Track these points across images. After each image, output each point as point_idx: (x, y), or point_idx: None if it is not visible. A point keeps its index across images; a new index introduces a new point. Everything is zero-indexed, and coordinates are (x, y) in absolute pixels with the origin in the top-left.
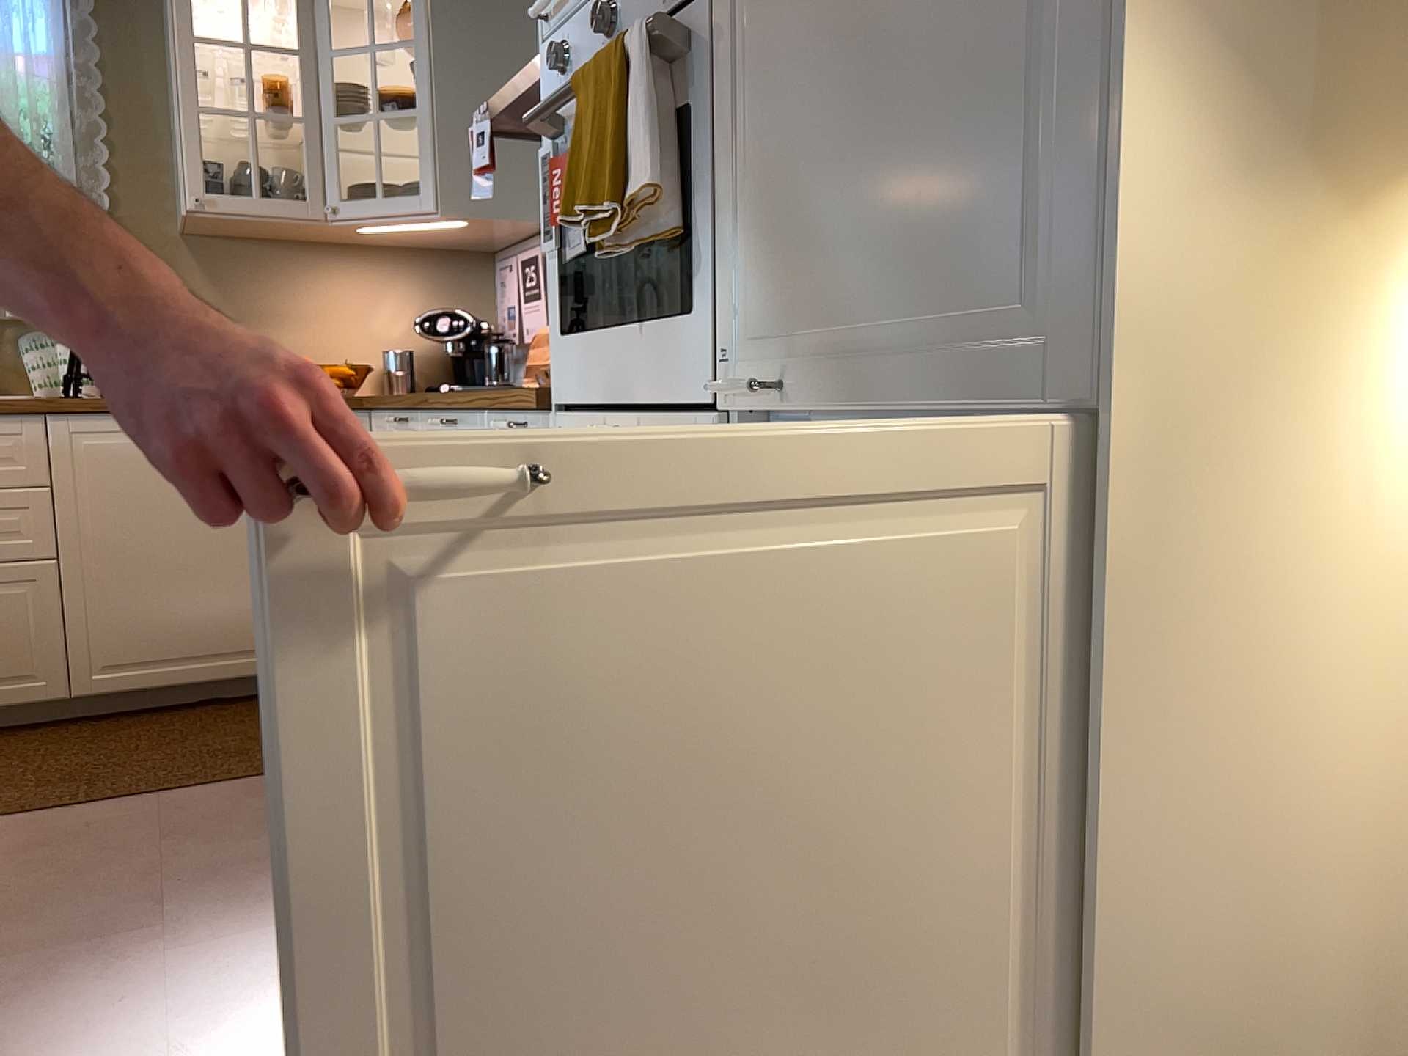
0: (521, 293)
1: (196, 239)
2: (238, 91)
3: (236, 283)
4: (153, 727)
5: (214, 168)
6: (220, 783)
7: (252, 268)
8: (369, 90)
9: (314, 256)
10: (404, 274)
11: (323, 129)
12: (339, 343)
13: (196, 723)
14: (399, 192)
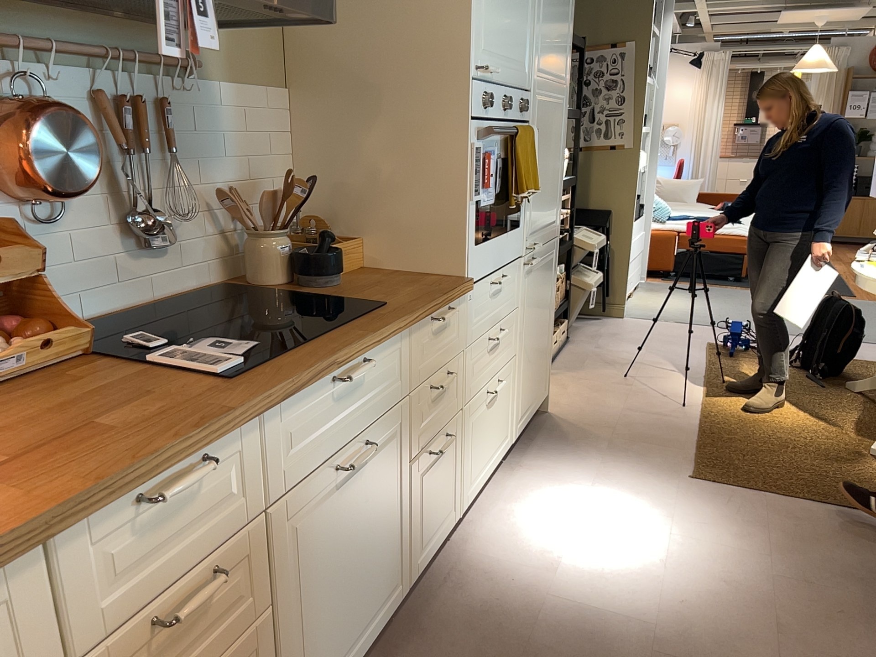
0: None
1: None
2: None
3: None
4: None
5: None
6: None
7: None
8: None
9: None
10: None
11: None
12: None
13: None
14: None
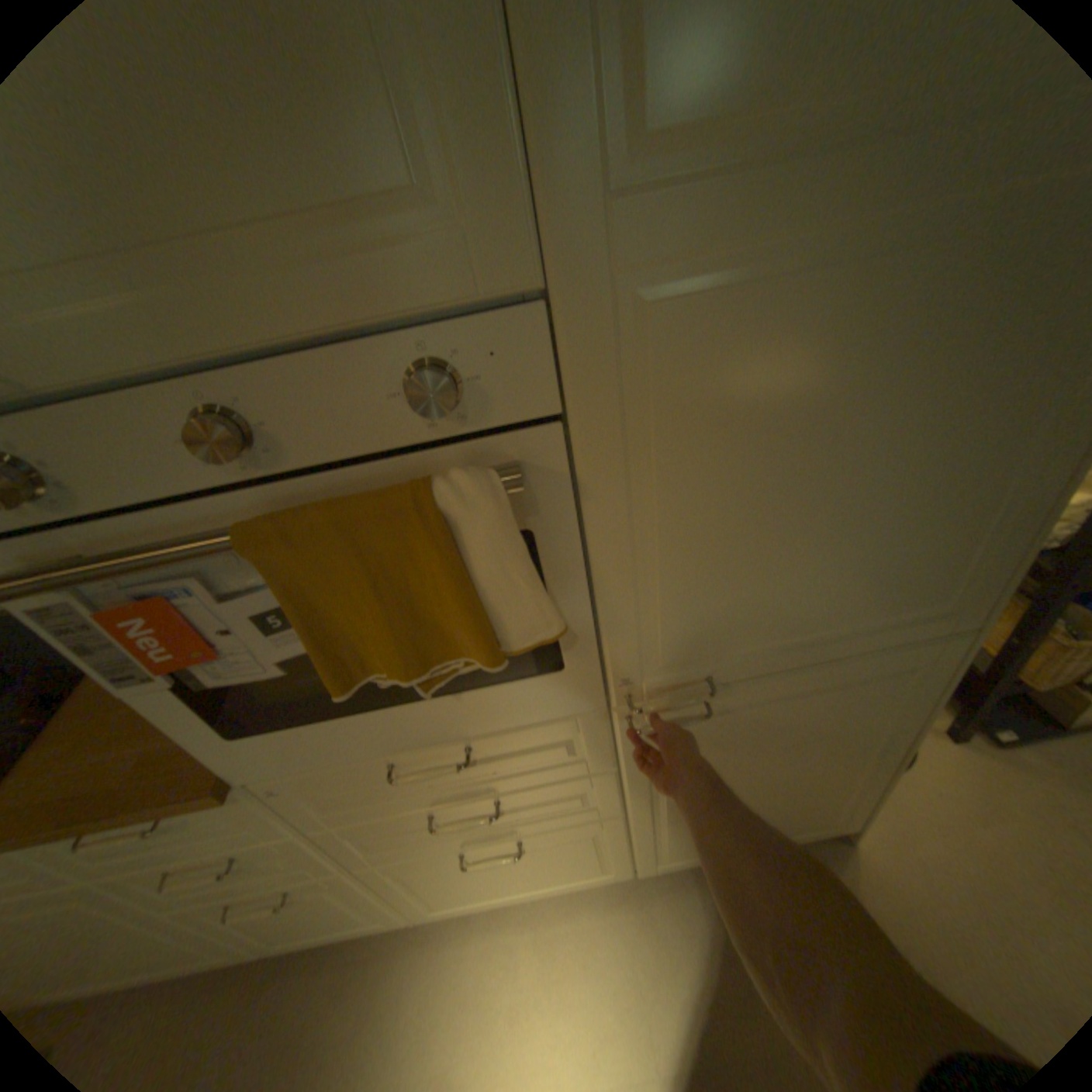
0: None
1: None
2: None
3: None
4: None
5: None
6: None
7: None
8: None
9: None
10: None
11: None
12: None
13: None
14: None
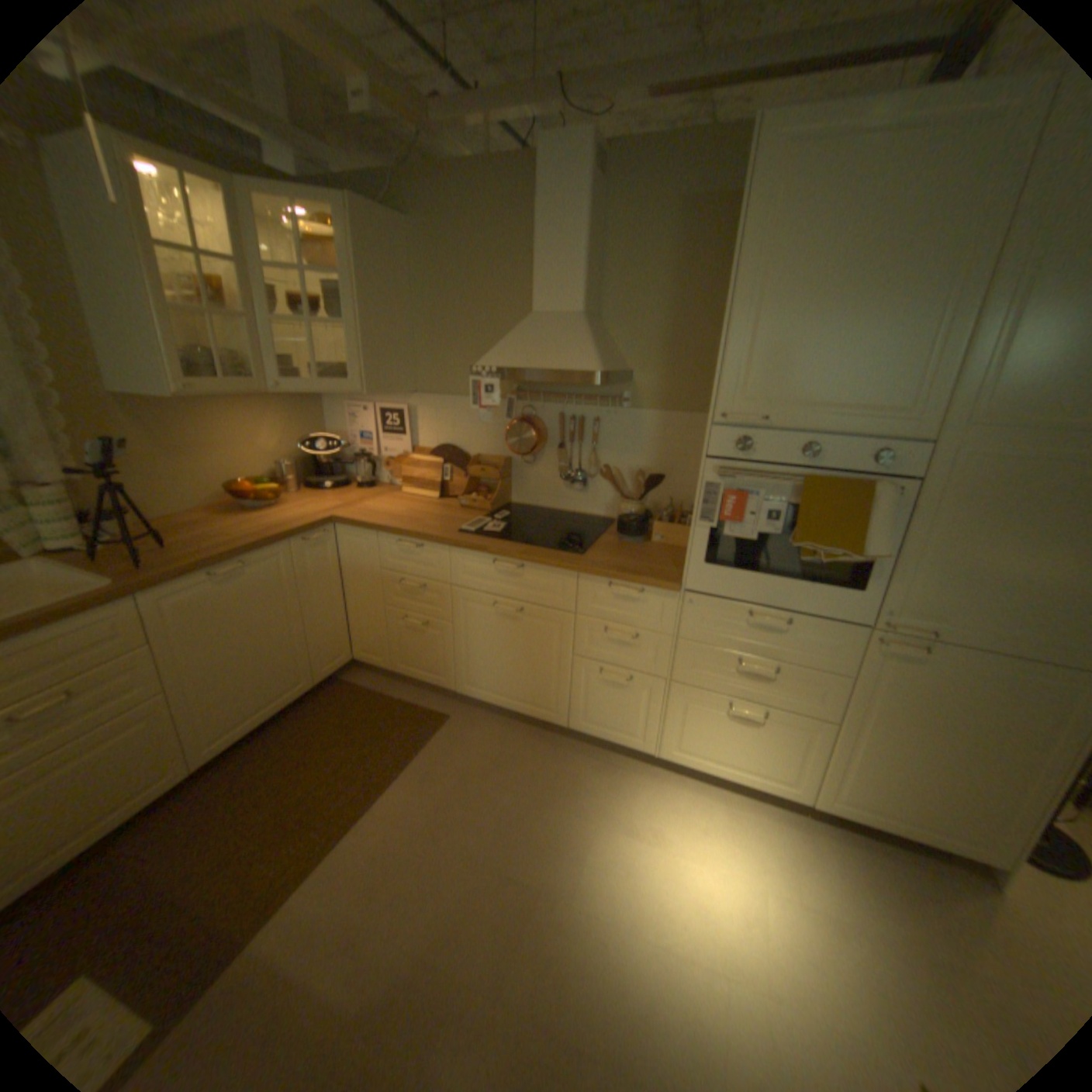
0: (379, 428)
1: (122, 397)
2: (181, 288)
3: (160, 429)
4: (257, 763)
5: (179, 356)
6: (388, 786)
7: (170, 417)
8: (273, 290)
9: (213, 402)
10: (271, 409)
11: (254, 323)
12: (239, 462)
13: (283, 748)
14: (291, 362)
